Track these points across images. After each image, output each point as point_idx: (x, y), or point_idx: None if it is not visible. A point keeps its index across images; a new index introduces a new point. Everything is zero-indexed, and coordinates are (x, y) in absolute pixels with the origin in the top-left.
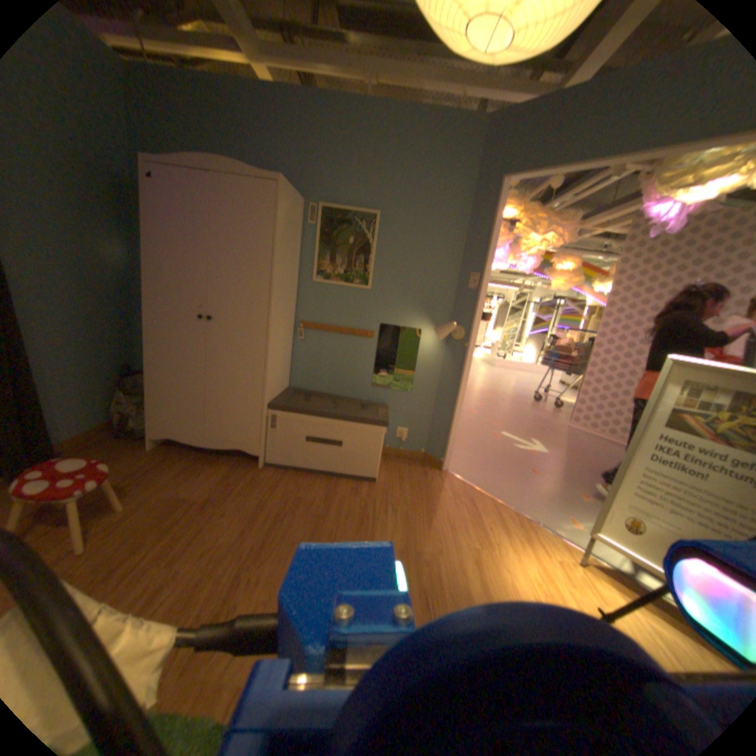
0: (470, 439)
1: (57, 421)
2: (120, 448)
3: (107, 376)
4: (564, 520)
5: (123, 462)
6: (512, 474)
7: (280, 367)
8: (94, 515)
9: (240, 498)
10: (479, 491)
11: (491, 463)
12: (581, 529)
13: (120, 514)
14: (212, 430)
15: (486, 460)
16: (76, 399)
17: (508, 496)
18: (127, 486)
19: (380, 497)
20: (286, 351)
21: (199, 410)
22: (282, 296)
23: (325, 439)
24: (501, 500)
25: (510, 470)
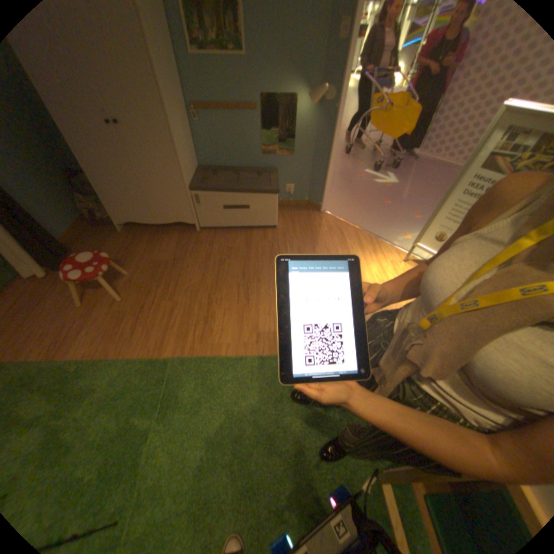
0: (341, 182)
1: (48, 224)
2: (100, 233)
3: (58, 181)
4: (400, 234)
5: (108, 243)
6: (370, 206)
7: (187, 153)
8: (112, 279)
9: (193, 254)
10: (346, 223)
11: (355, 199)
12: (409, 238)
13: (127, 276)
14: (156, 211)
15: (352, 198)
16: (50, 205)
17: (365, 223)
18: (121, 258)
19: (281, 238)
20: (187, 136)
21: (141, 200)
22: (168, 83)
23: (237, 206)
24: (360, 227)
25: (368, 202)
